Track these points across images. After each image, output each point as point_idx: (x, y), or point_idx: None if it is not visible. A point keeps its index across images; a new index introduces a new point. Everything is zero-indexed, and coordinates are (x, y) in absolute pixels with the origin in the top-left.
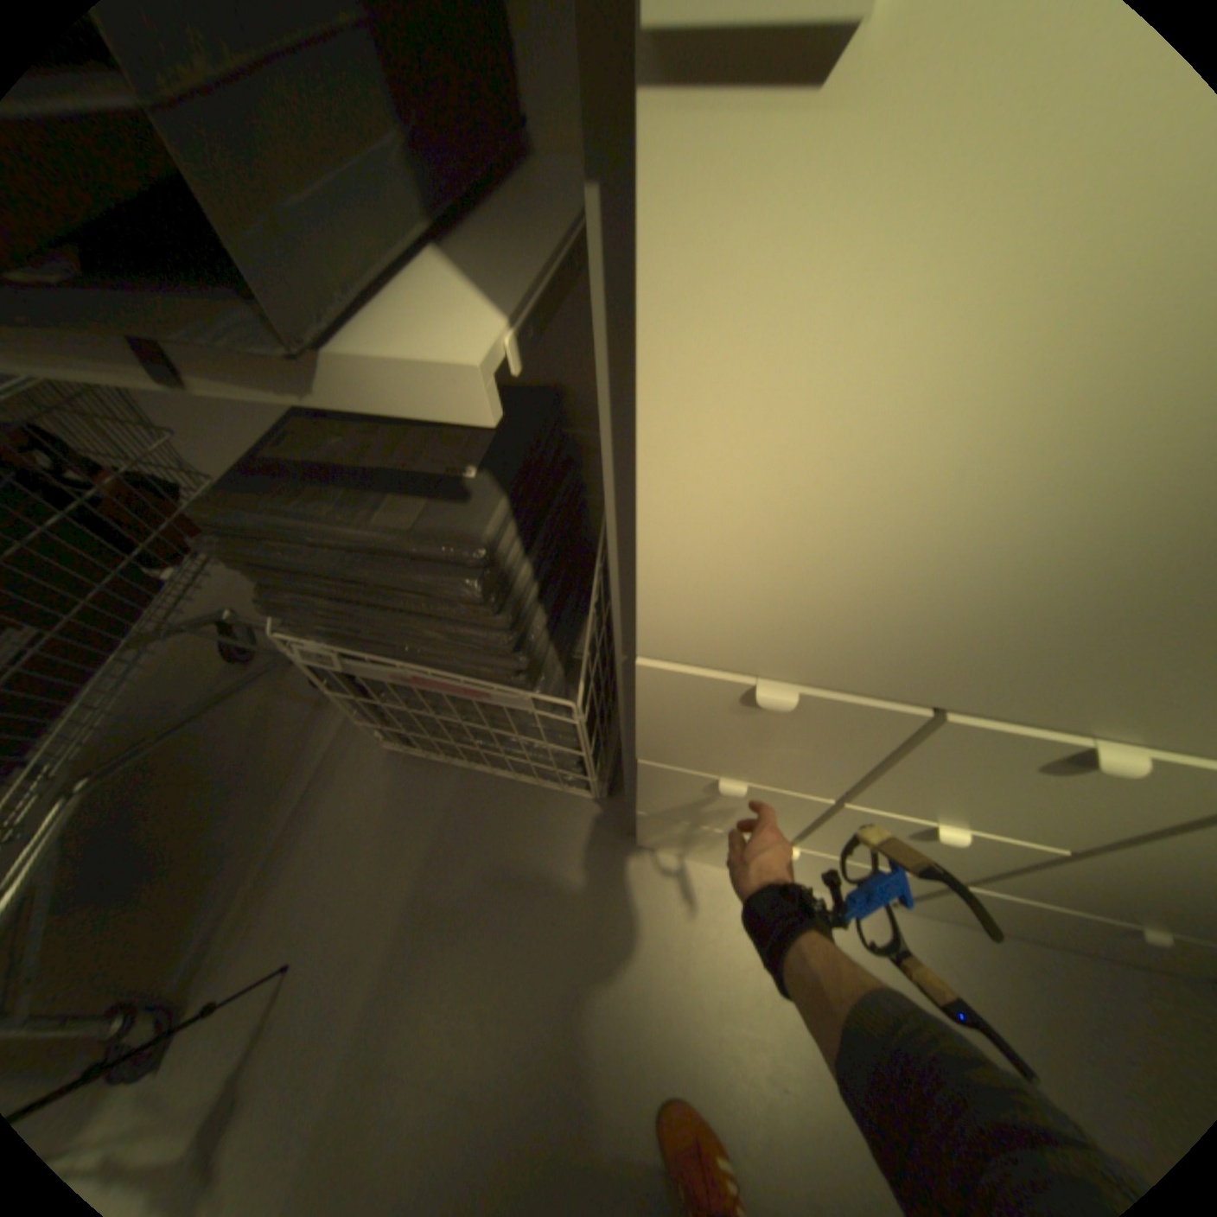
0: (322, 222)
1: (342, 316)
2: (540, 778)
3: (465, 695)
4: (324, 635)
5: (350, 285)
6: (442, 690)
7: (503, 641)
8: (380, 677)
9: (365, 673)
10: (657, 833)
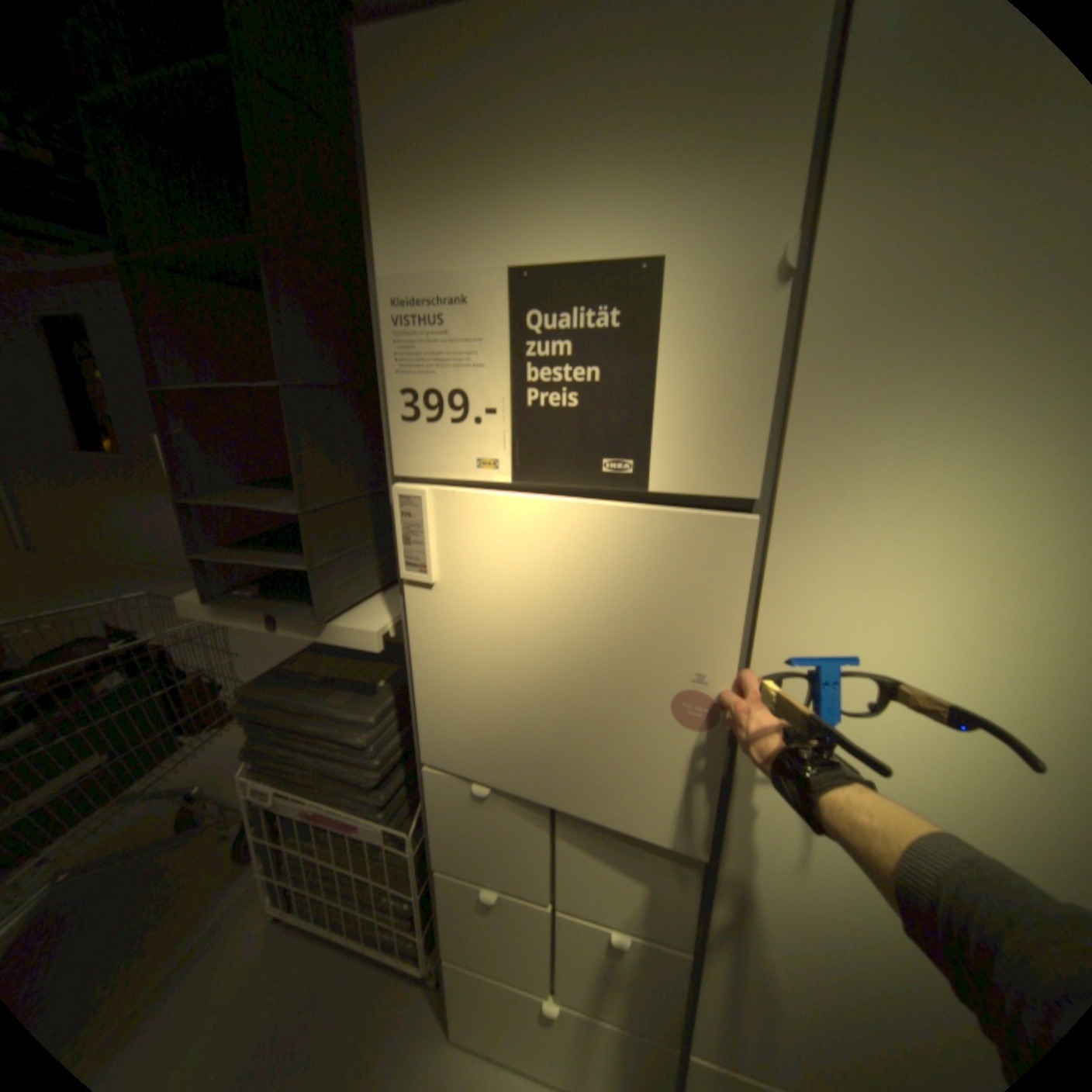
0: (343, 591)
1: (339, 616)
2: (381, 954)
3: (342, 834)
4: (270, 780)
5: (346, 607)
6: (328, 830)
7: (371, 780)
8: (292, 817)
9: (283, 813)
10: (459, 1004)
